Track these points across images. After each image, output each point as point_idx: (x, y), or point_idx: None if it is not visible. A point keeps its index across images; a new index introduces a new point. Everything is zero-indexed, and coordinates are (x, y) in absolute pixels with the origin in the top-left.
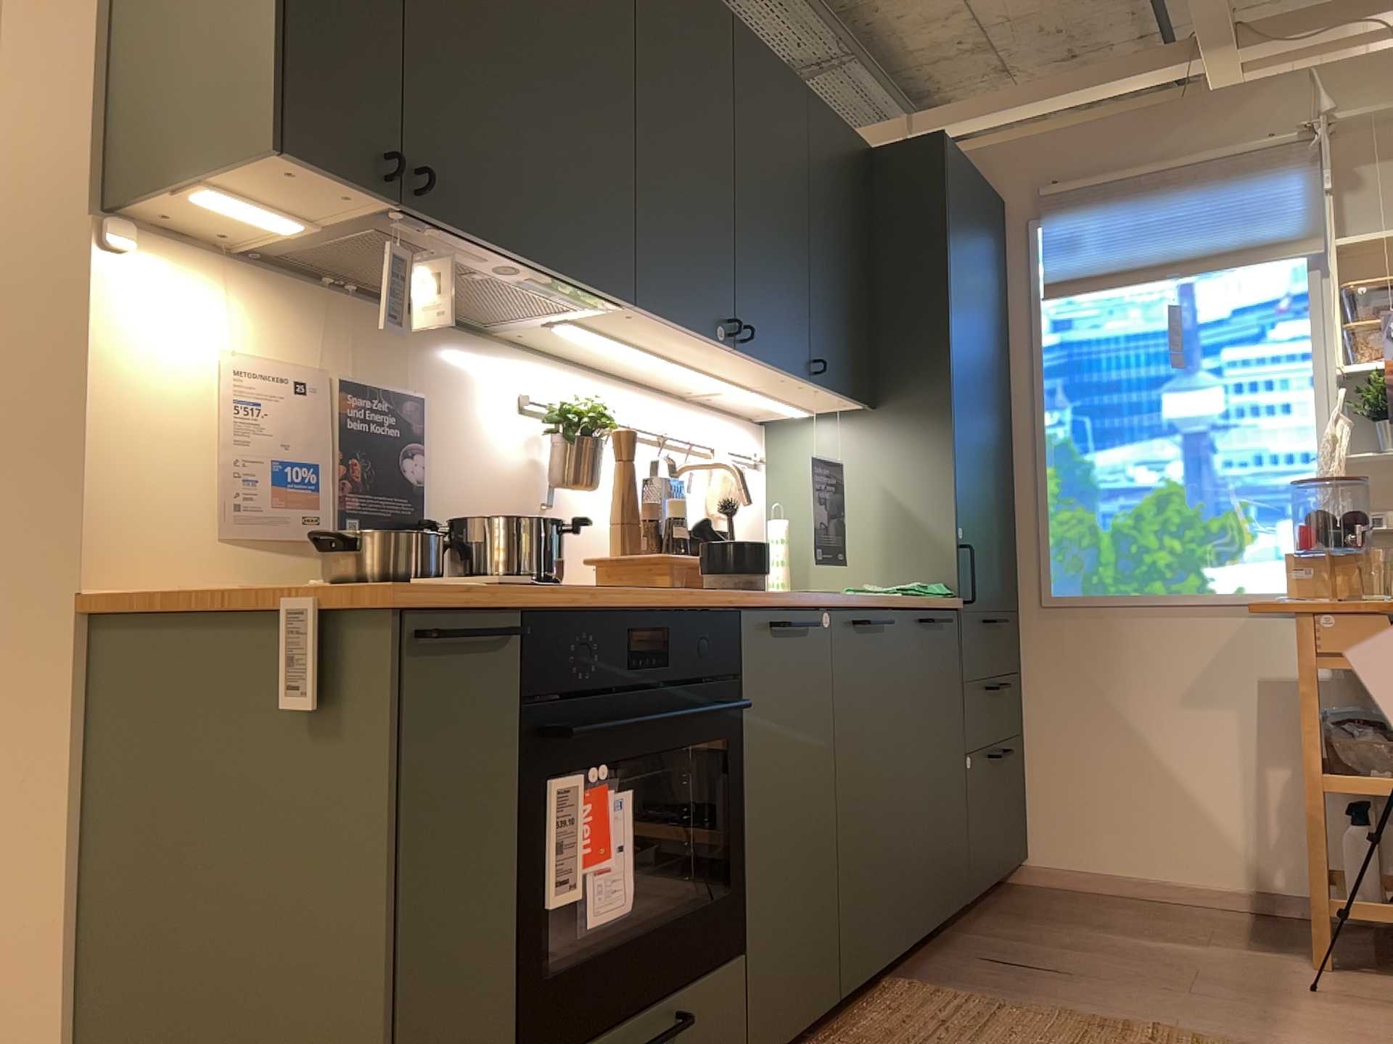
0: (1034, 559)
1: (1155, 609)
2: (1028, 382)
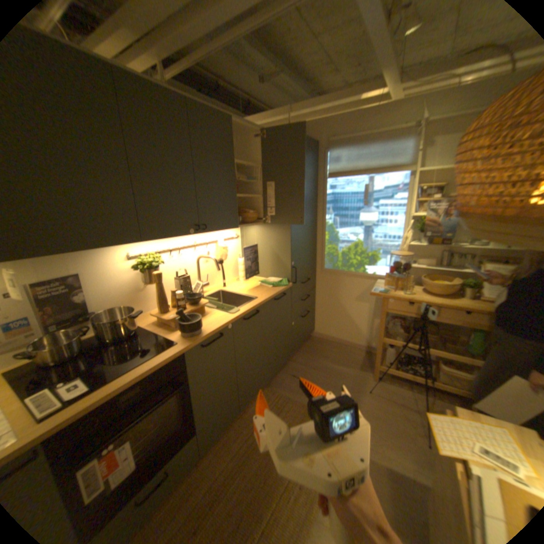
0: (320, 257)
1: (351, 275)
2: (322, 204)
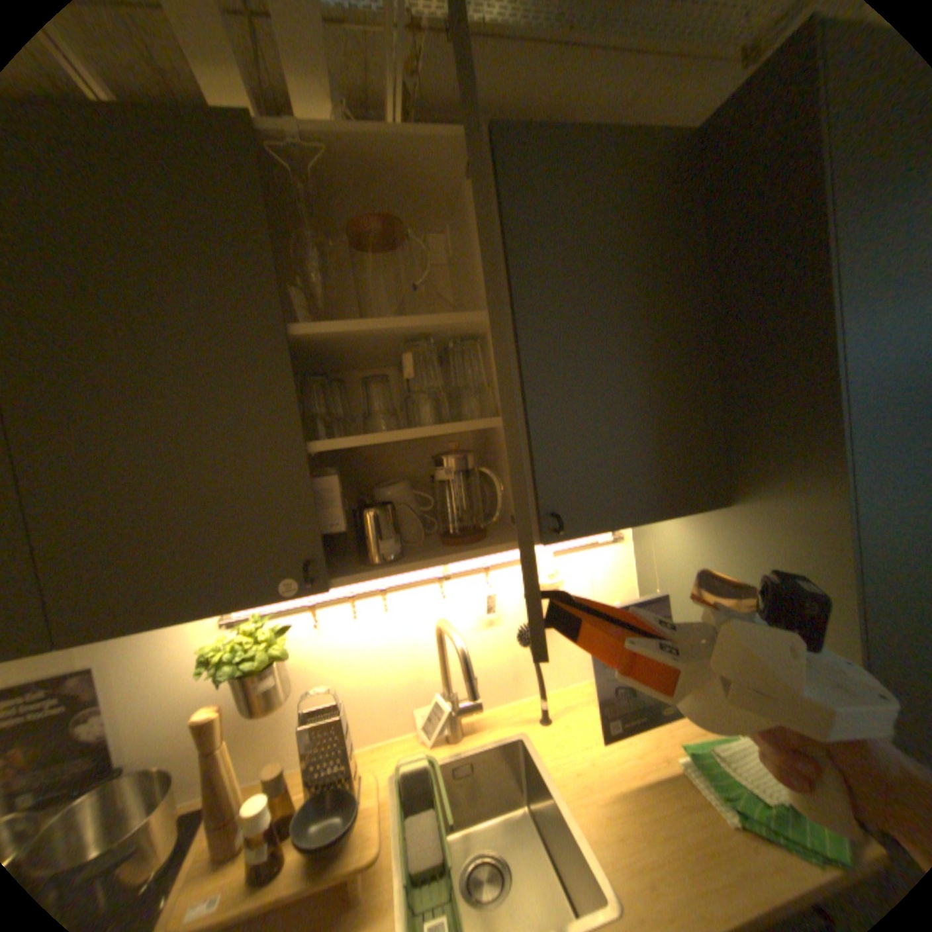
0: None
1: None
2: None
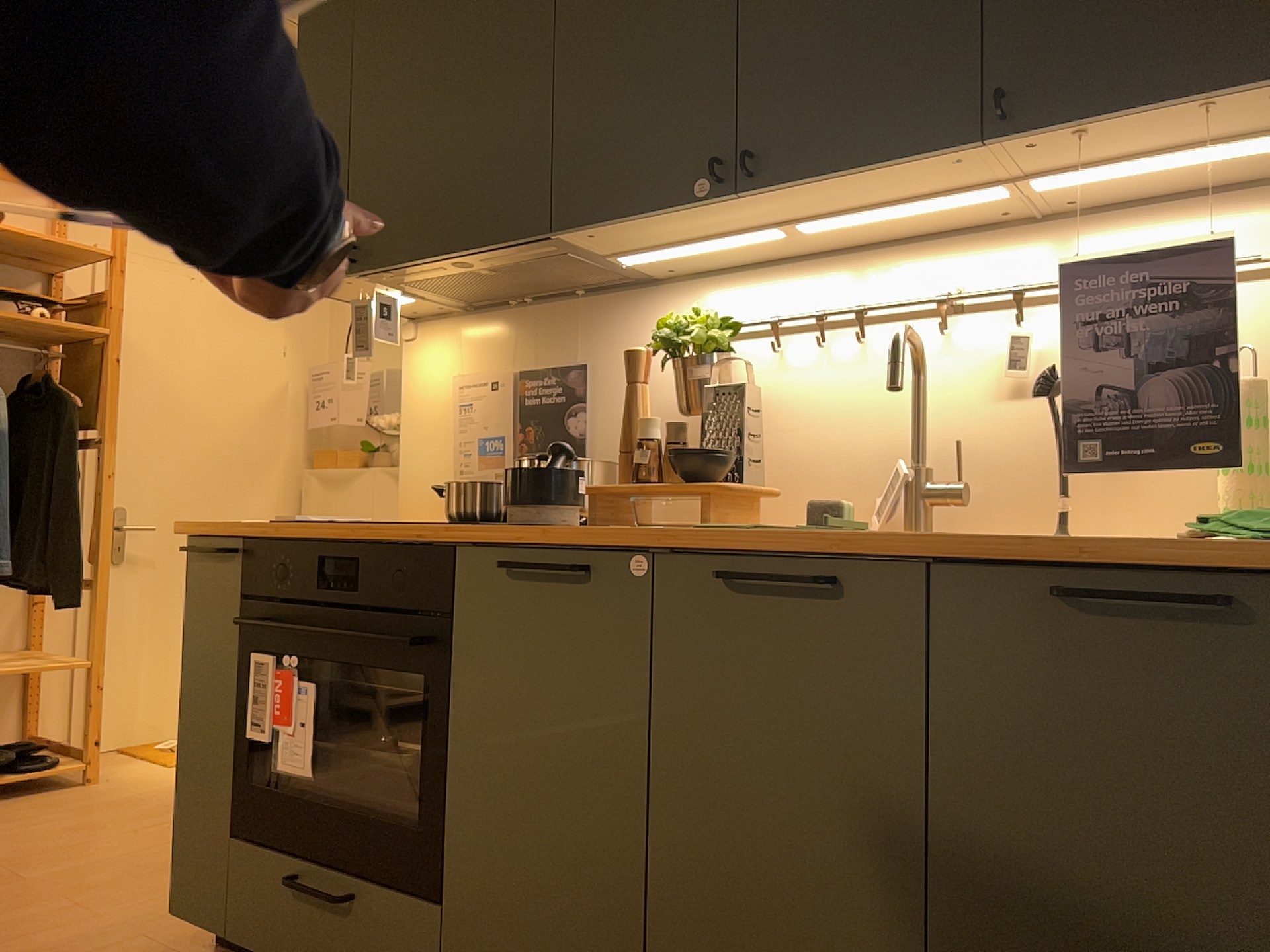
0: None
1: None
2: None
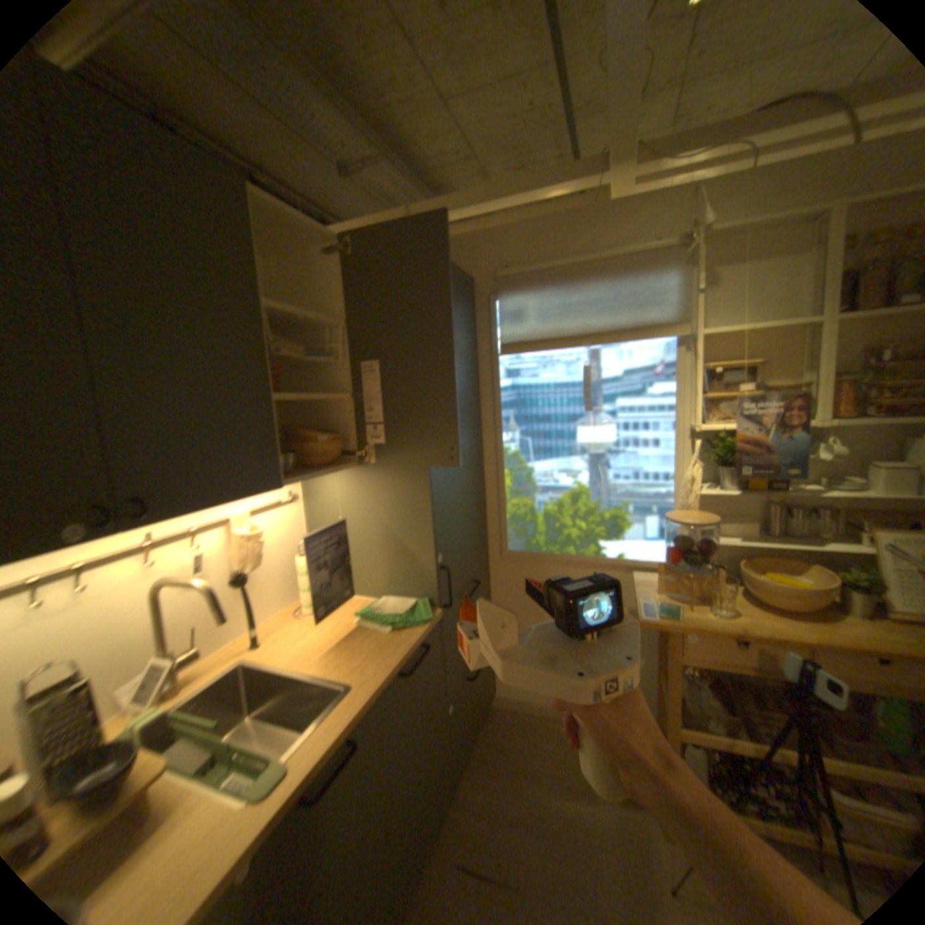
0: (497, 527)
1: (569, 563)
2: (491, 411)
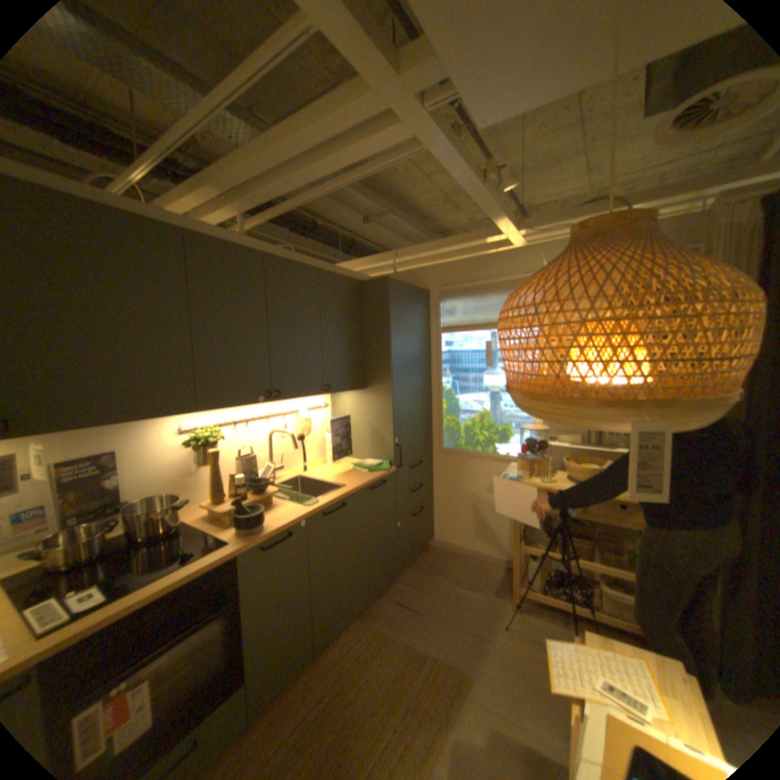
0: (438, 434)
1: (478, 457)
2: (437, 365)
